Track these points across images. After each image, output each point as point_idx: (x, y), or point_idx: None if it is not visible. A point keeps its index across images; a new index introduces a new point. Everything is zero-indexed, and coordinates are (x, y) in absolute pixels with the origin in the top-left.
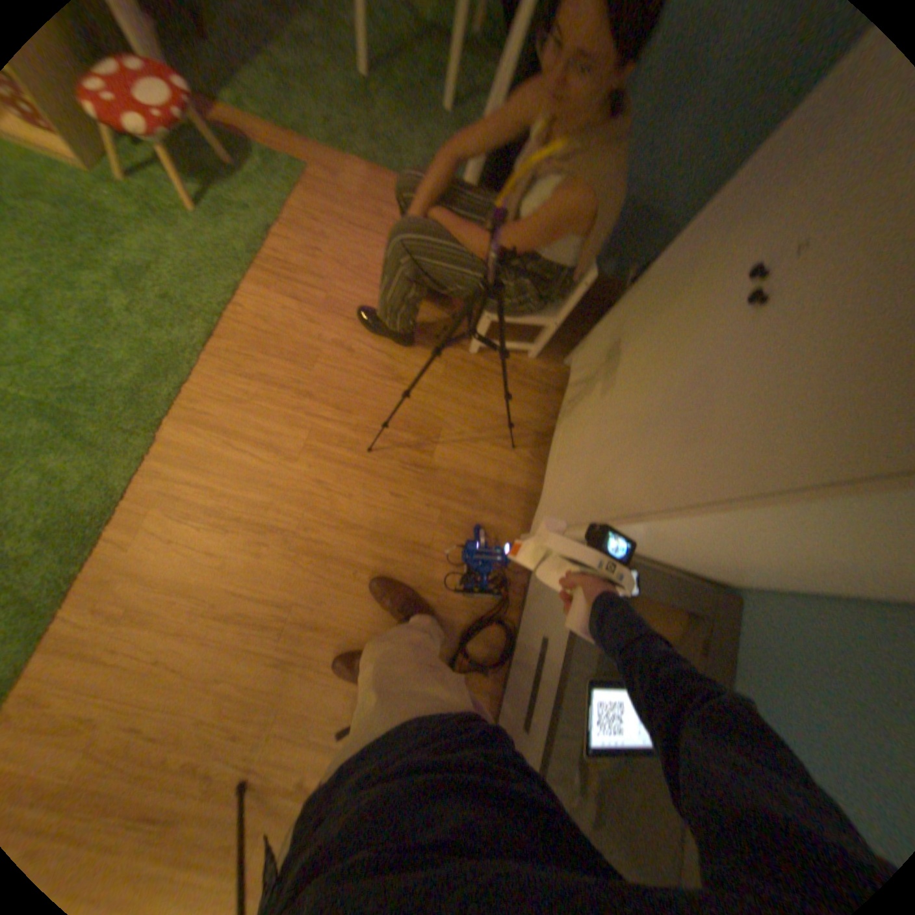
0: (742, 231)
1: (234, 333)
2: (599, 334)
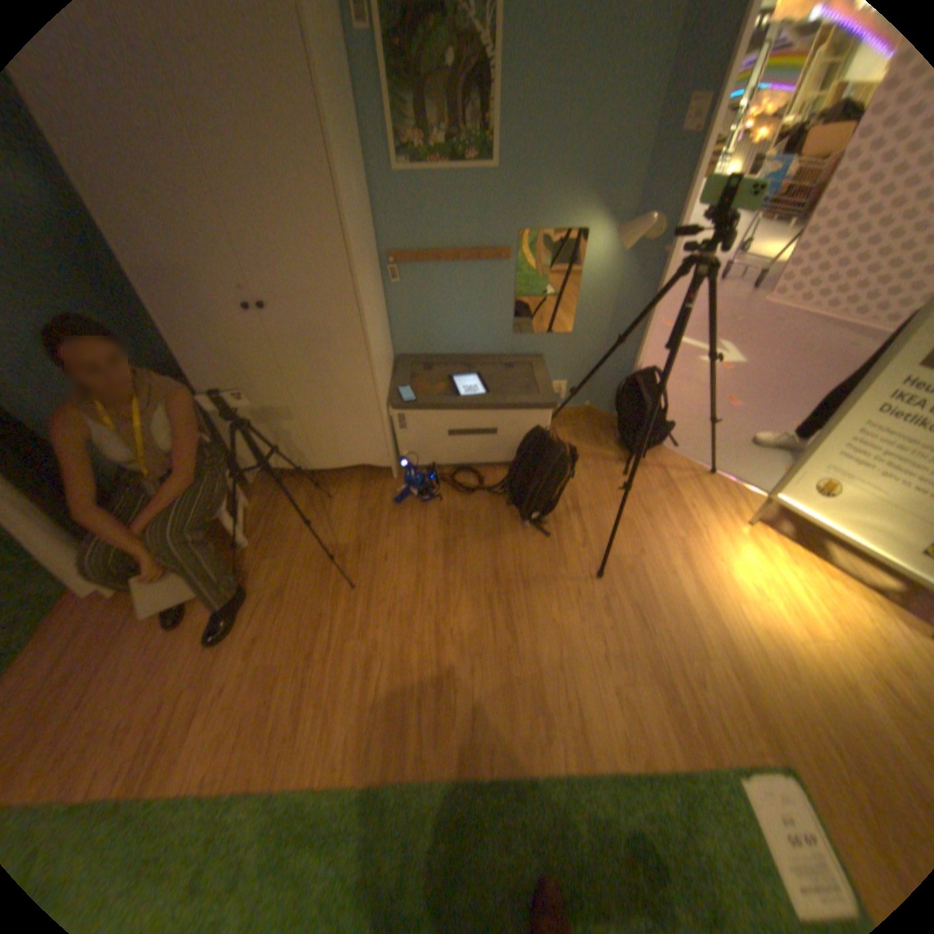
0: (205, 323)
1: (237, 769)
2: (234, 441)
